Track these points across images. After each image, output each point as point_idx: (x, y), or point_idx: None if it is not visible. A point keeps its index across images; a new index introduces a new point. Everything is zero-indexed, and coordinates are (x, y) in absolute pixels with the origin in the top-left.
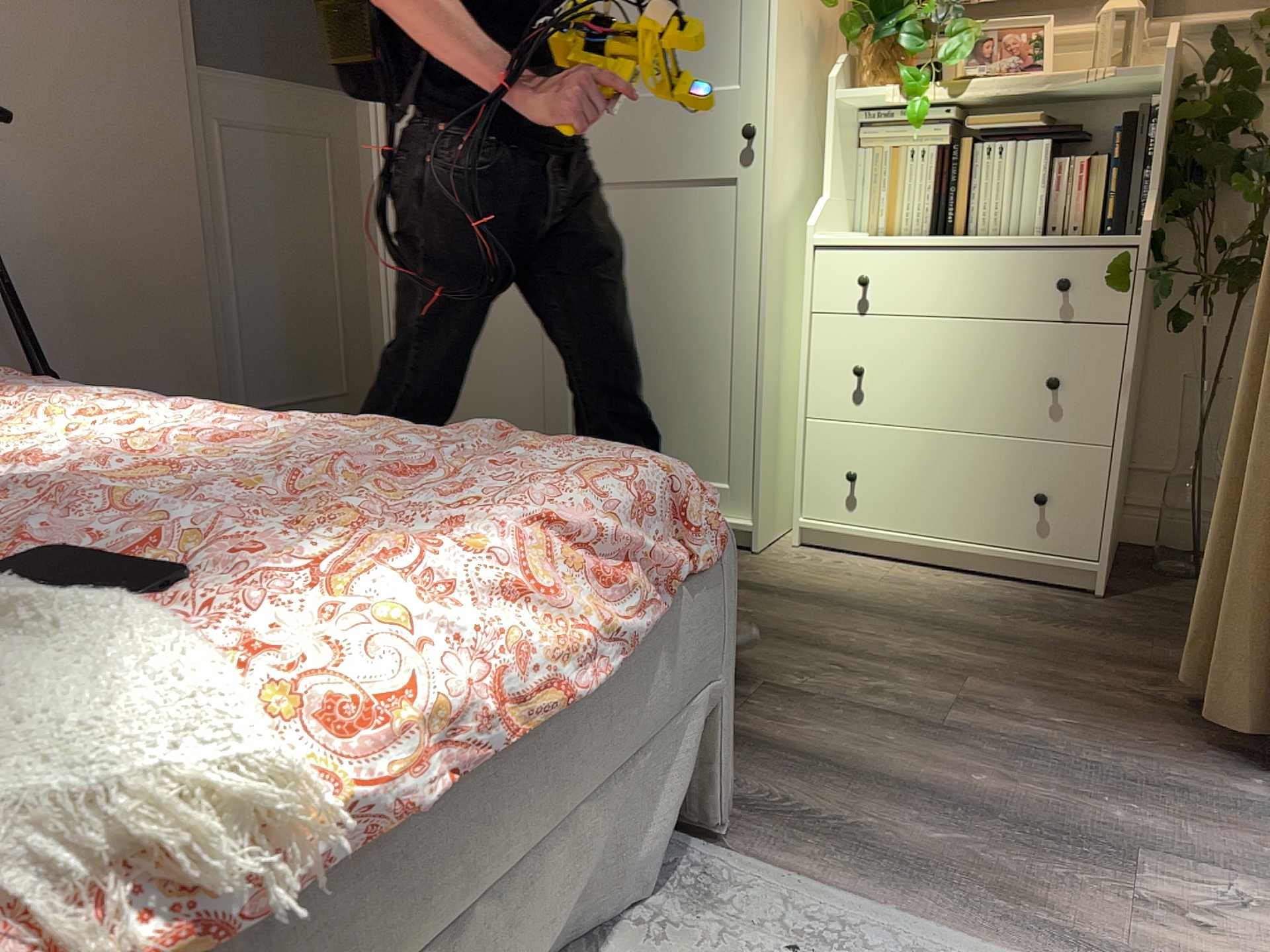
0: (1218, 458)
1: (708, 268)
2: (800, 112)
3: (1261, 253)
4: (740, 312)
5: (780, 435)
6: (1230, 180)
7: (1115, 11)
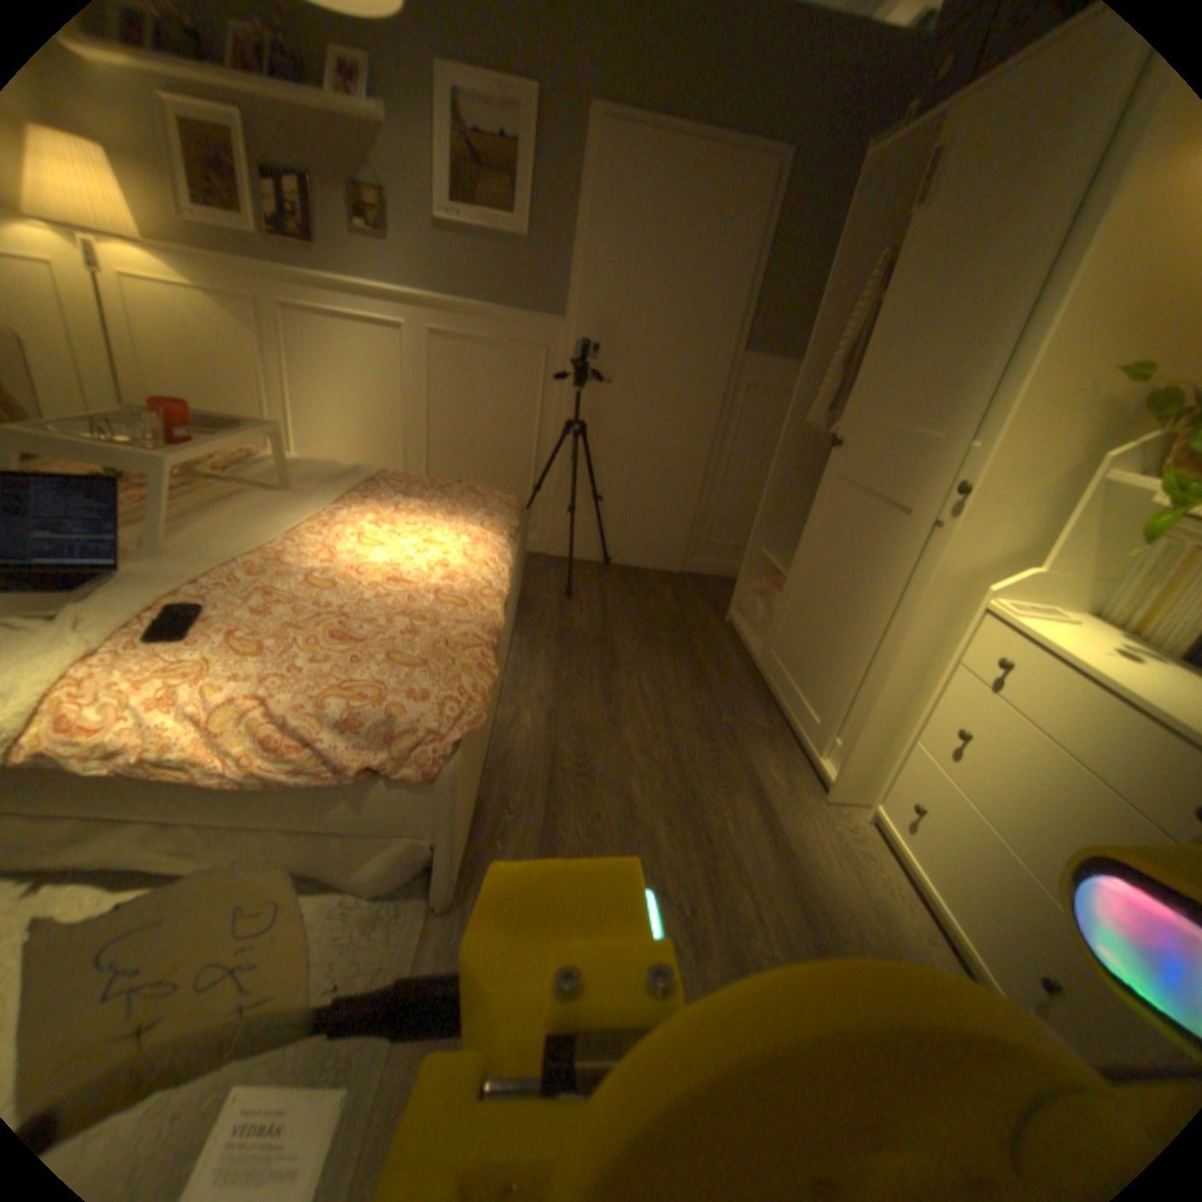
0: None
1: (898, 583)
2: (1054, 481)
3: None
4: (900, 629)
5: (898, 737)
6: None
7: None
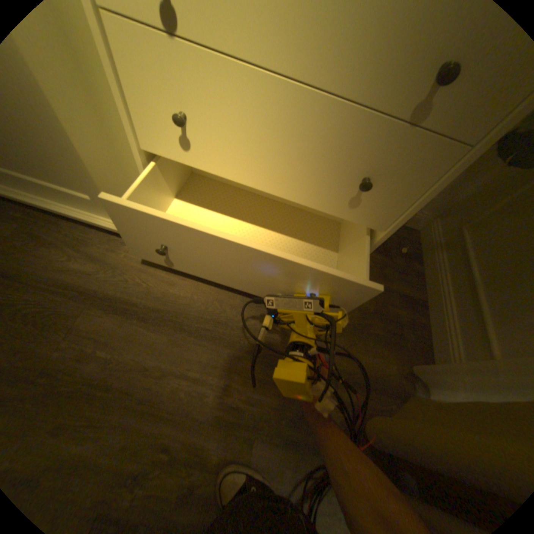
0: None
1: None
2: None
3: None
4: None
5: (121, 154)
6: None
7: None
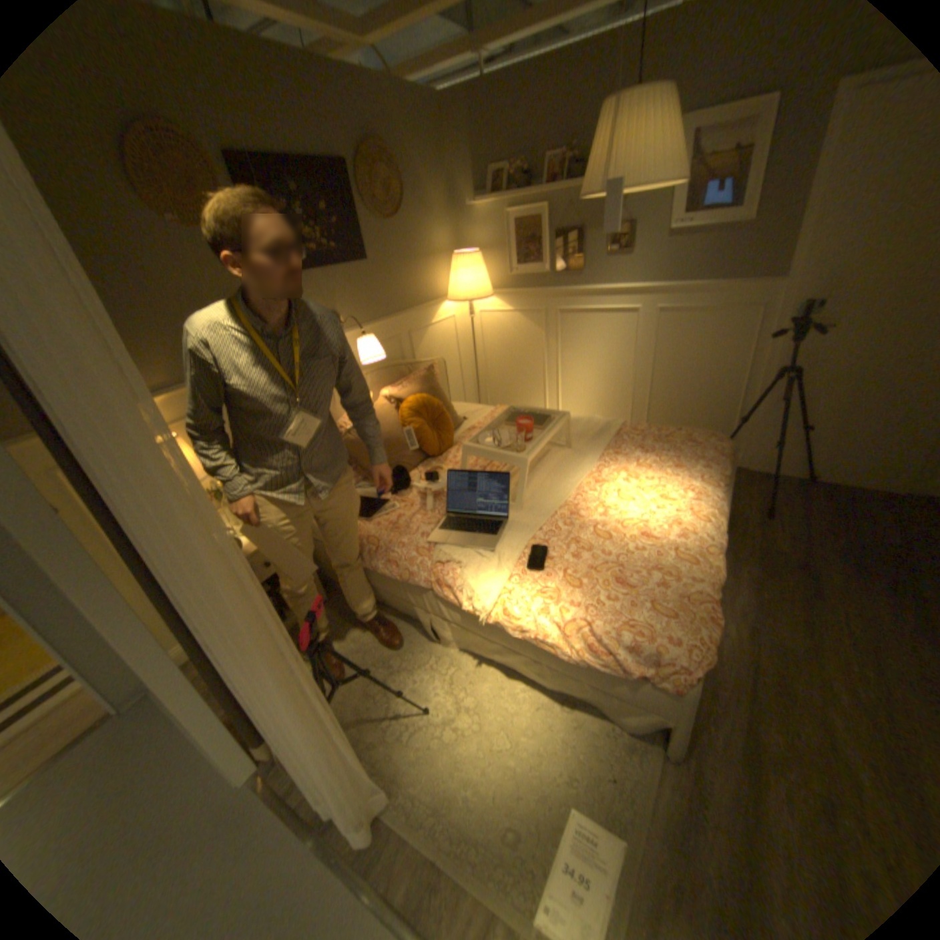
0: None
1: None
2: None
3: None
4: None
5: None
6: None
7: None
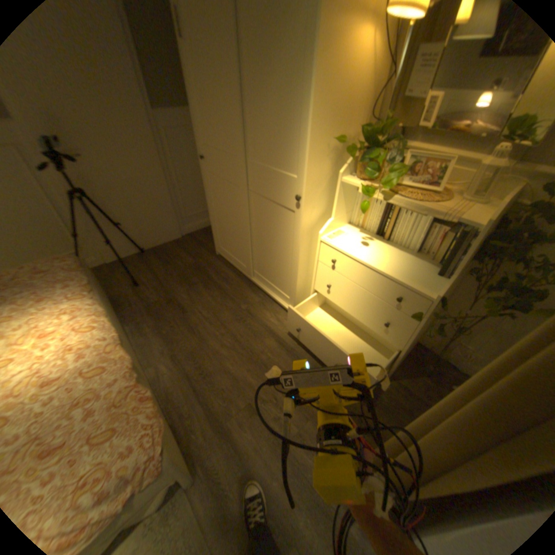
0: (456, 345)
1: (285, 235)
2: (325, 184)
3: (498, 310)
4: (293, 254)
5: (306, 287)
6: (512, 260)
7: (489, 165)
